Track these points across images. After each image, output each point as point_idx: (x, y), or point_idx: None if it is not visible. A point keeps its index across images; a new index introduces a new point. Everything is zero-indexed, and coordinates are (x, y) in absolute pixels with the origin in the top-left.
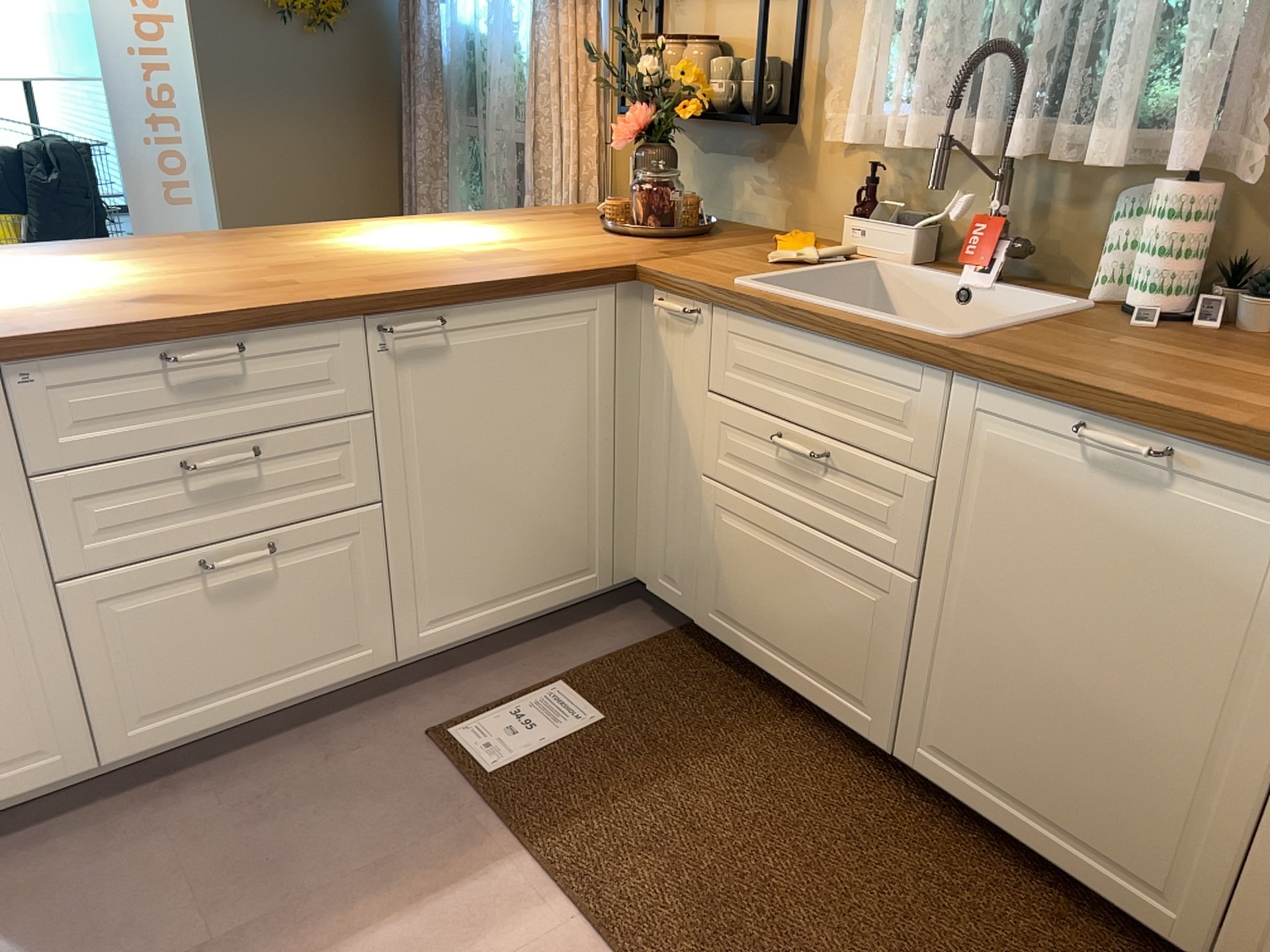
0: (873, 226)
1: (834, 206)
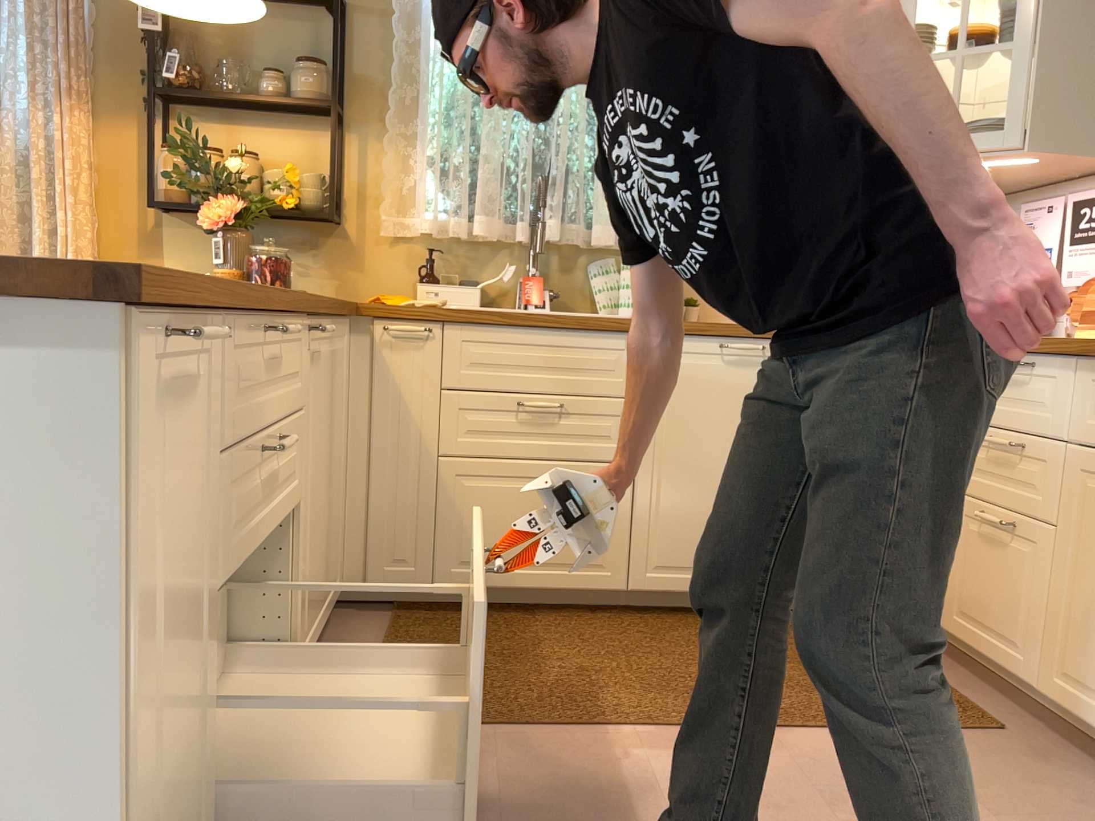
0: (447, 286)
1: (387, 279)
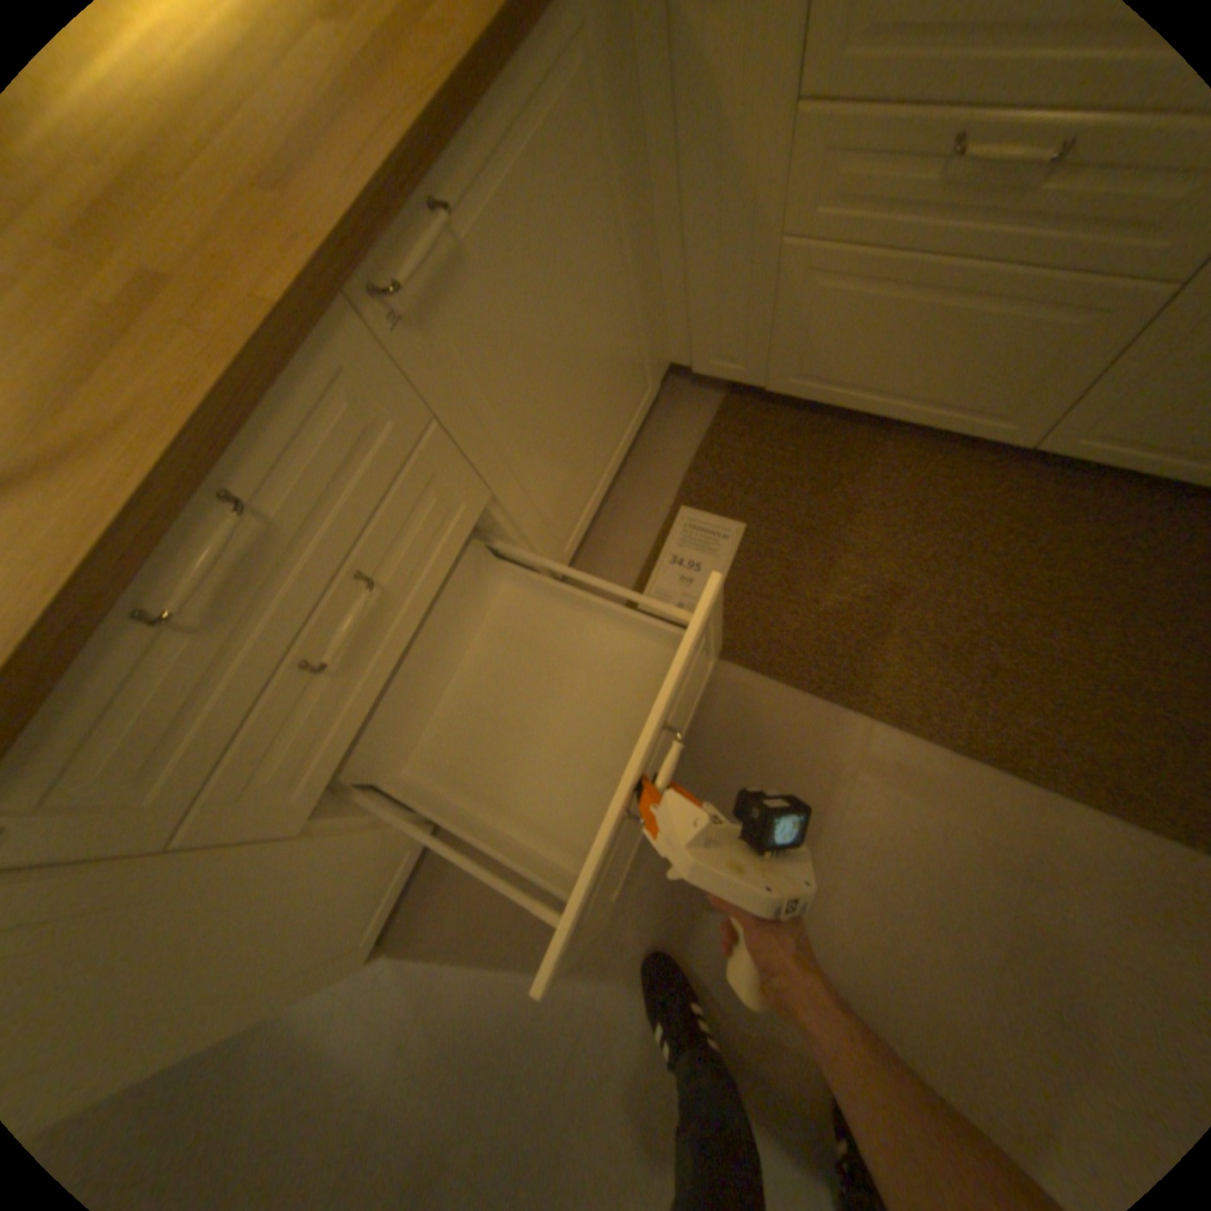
0: None
1: None
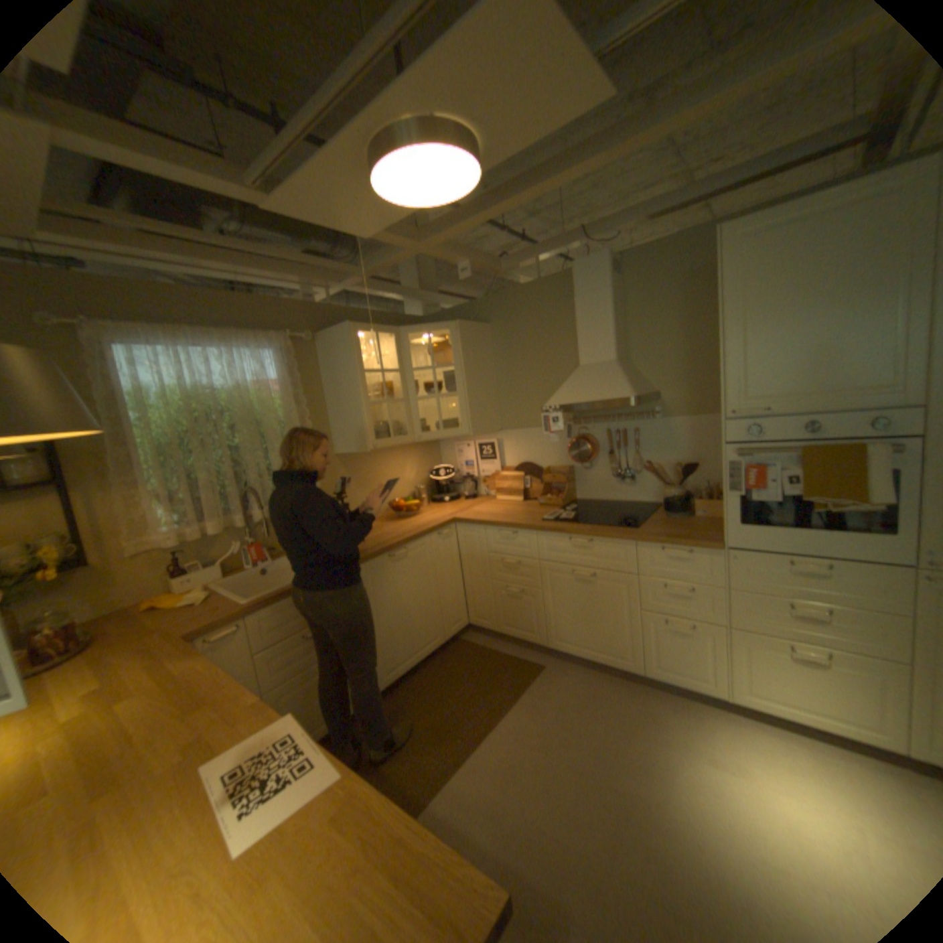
0: (194, 577)
1: (135, 588)
